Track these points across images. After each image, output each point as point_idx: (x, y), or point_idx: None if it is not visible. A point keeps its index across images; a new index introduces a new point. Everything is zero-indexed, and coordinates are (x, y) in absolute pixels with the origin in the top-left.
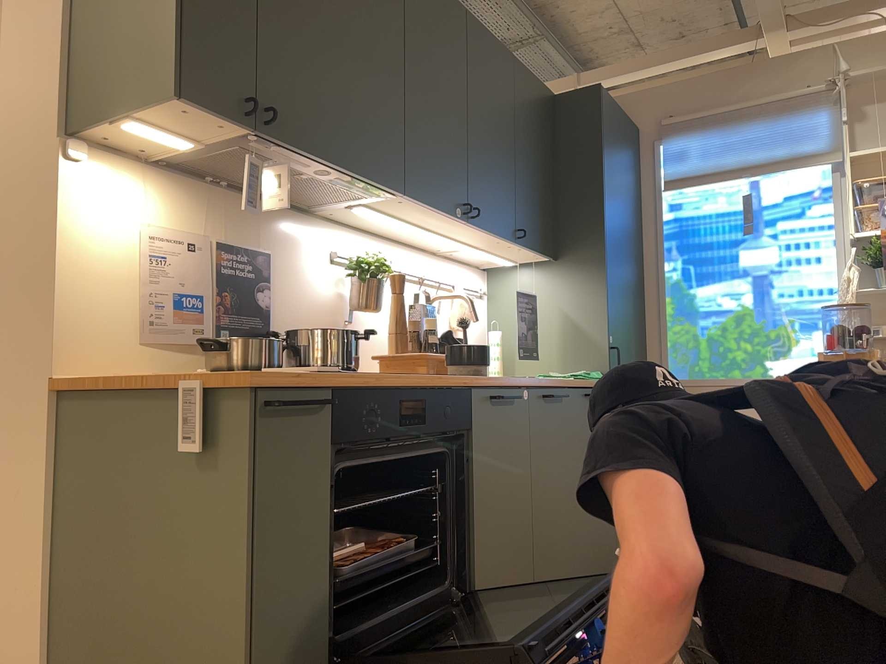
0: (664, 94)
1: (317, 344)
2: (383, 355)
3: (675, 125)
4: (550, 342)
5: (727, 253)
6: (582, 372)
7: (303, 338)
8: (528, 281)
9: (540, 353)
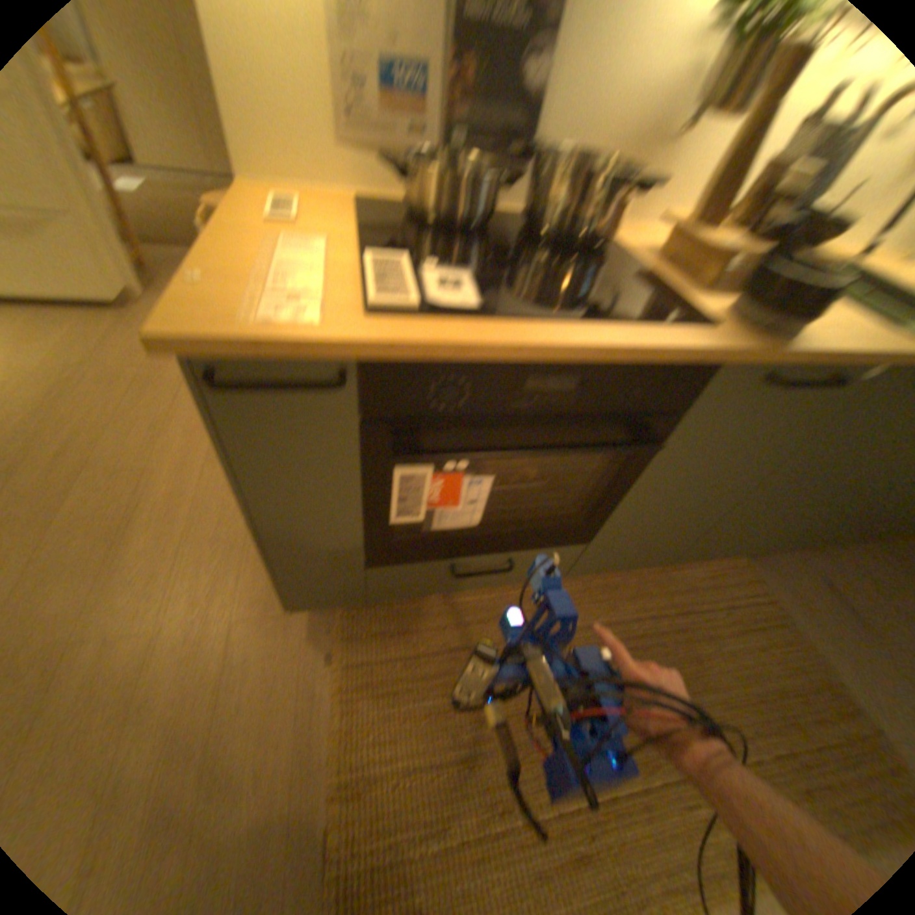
0: None
1: (557, 185)
2: (680, 215)
3: None
4: None
5: None
6: None
7: (548, 167)
8: None
9: None
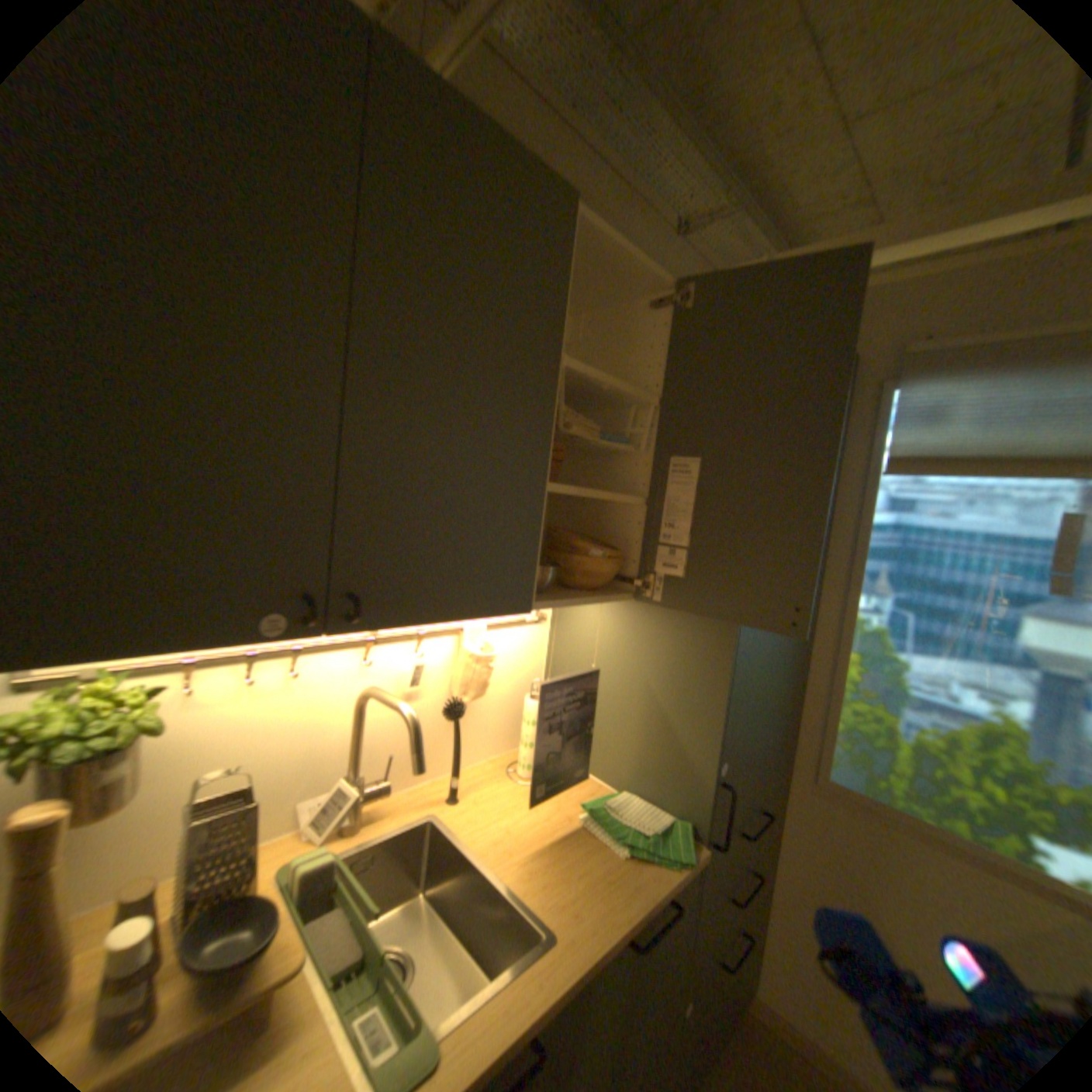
0: (926, 290)
1: None
2: None
3: (938, 352)
4: (621, 730)
5: (995, 613)
6: (653, 831)
7: None
8: (606, 617)
9: (605, 739)
